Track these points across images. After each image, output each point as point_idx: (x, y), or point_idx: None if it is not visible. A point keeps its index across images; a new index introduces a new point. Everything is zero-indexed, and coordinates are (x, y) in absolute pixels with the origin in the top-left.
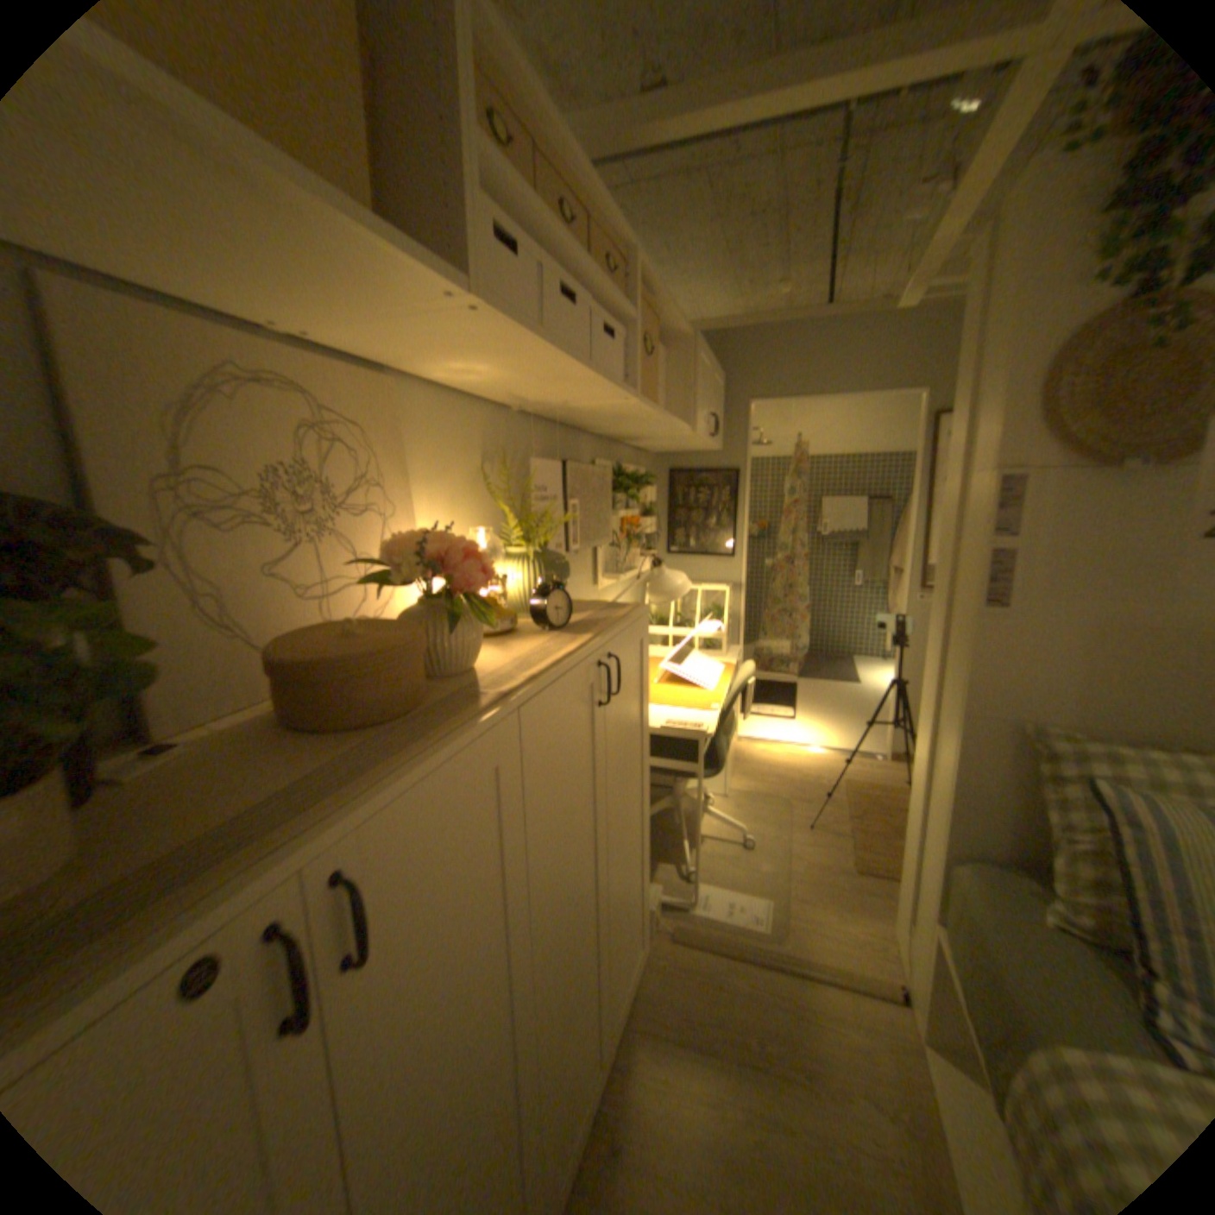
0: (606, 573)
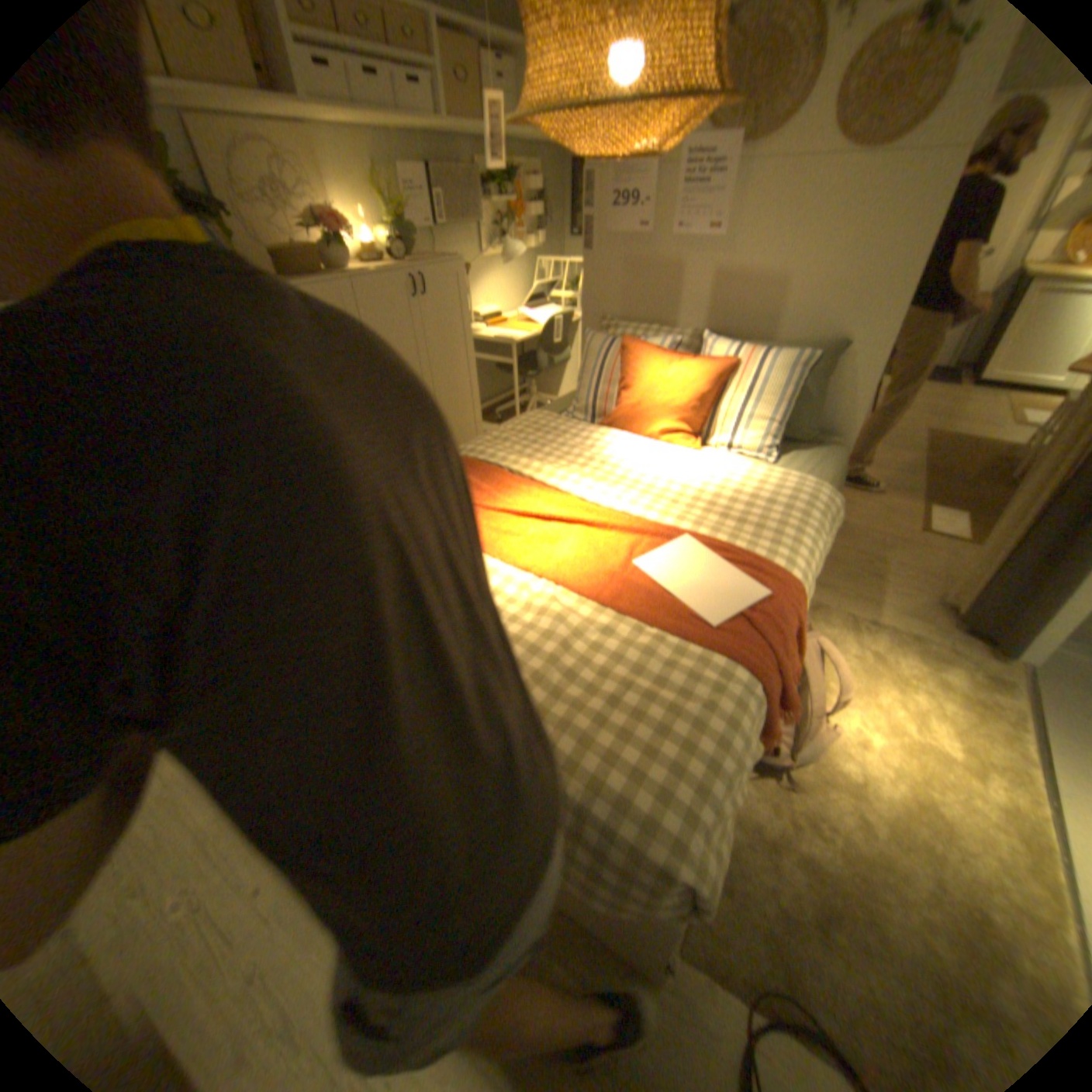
0: (489, 245)
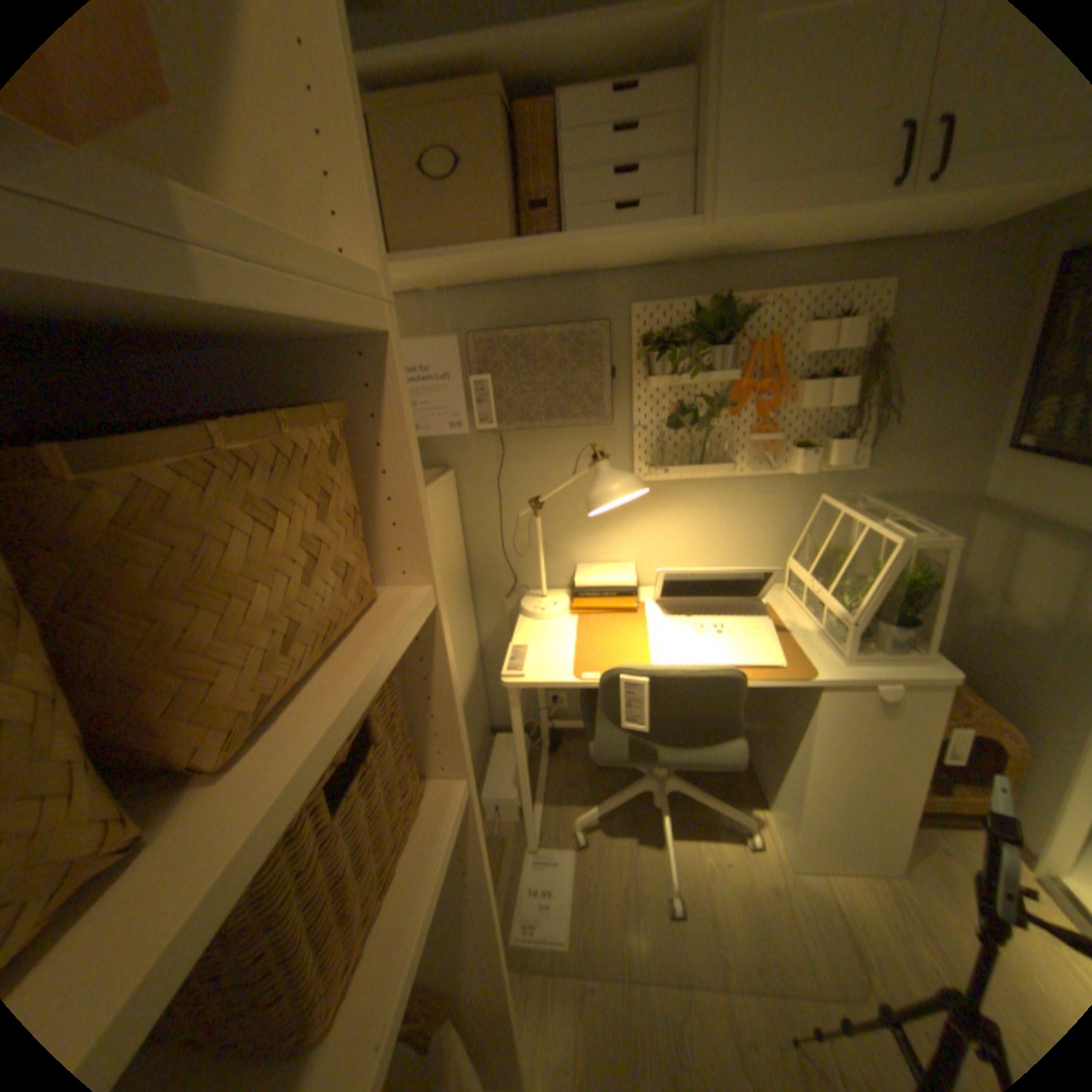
0: (651, 462)
